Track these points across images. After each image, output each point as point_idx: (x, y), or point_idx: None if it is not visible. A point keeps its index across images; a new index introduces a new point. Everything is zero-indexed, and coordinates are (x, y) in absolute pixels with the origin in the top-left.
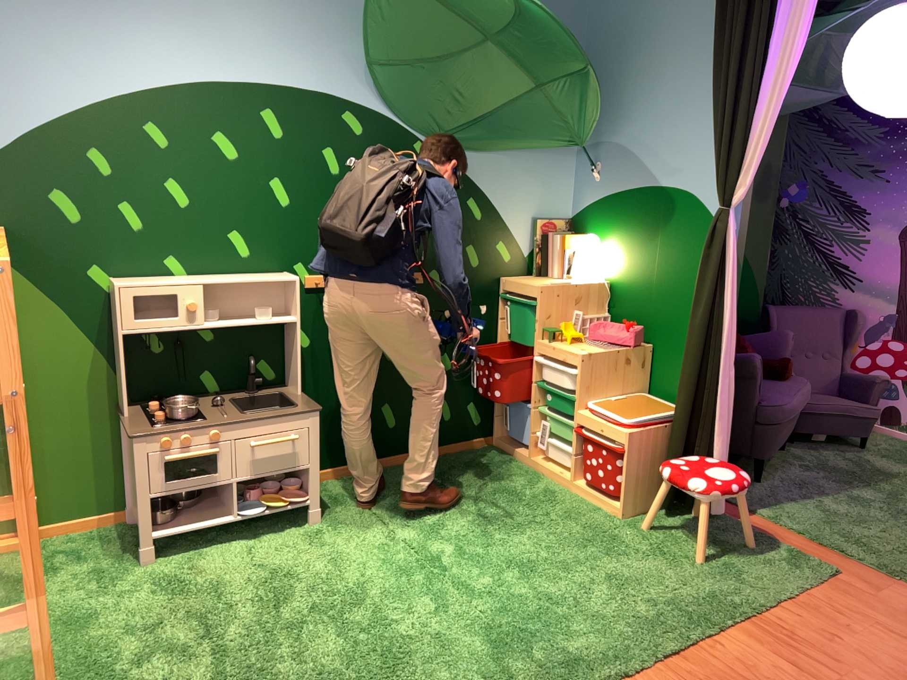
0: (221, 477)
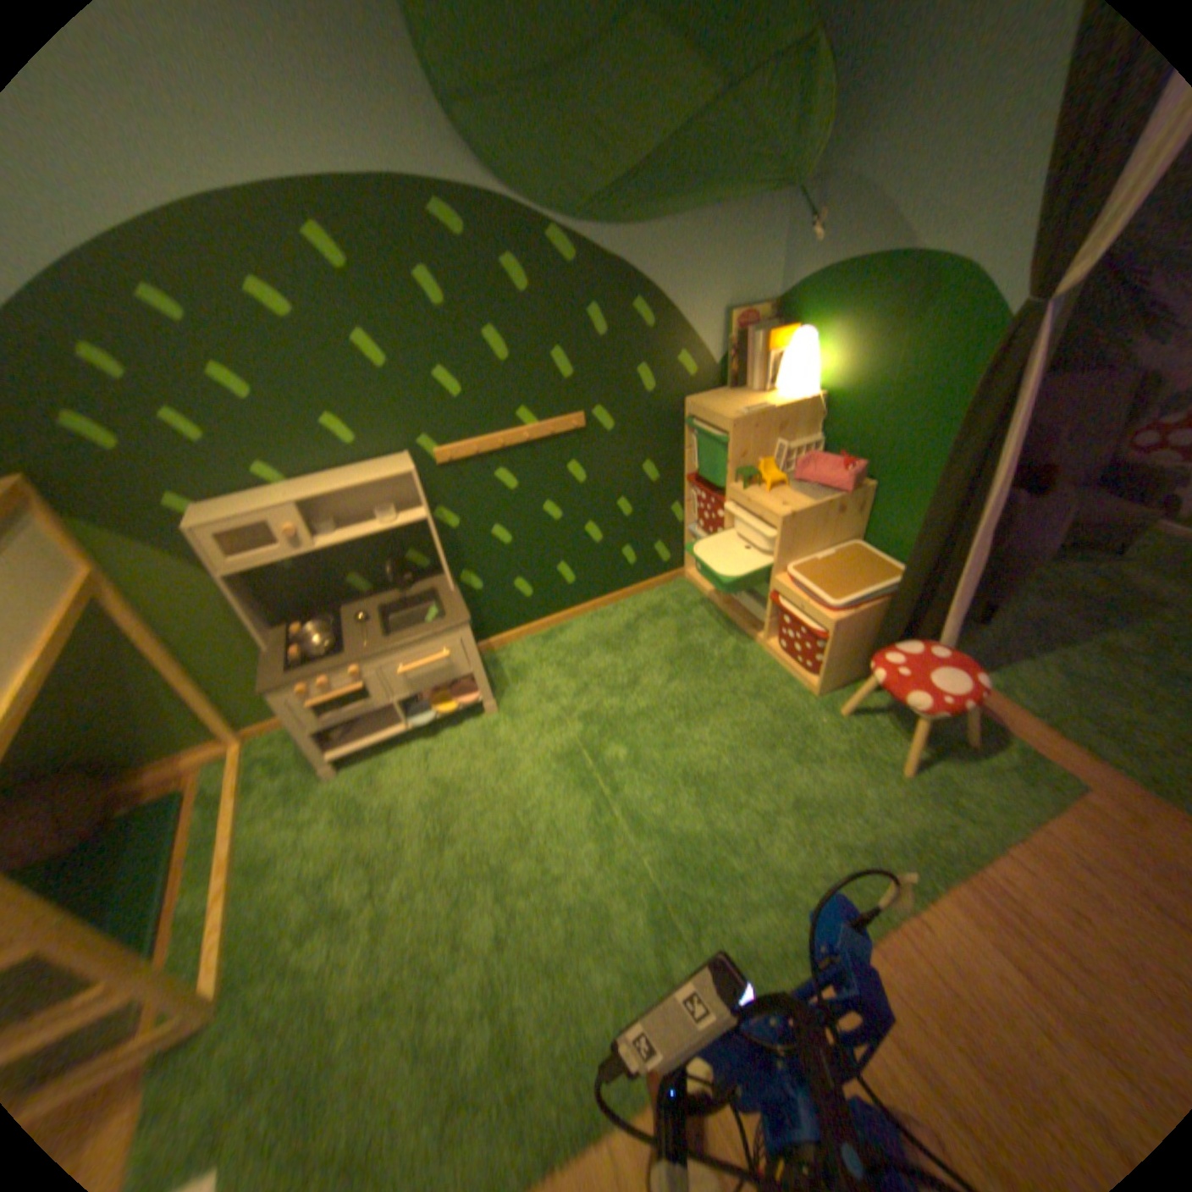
0: (374, 704)
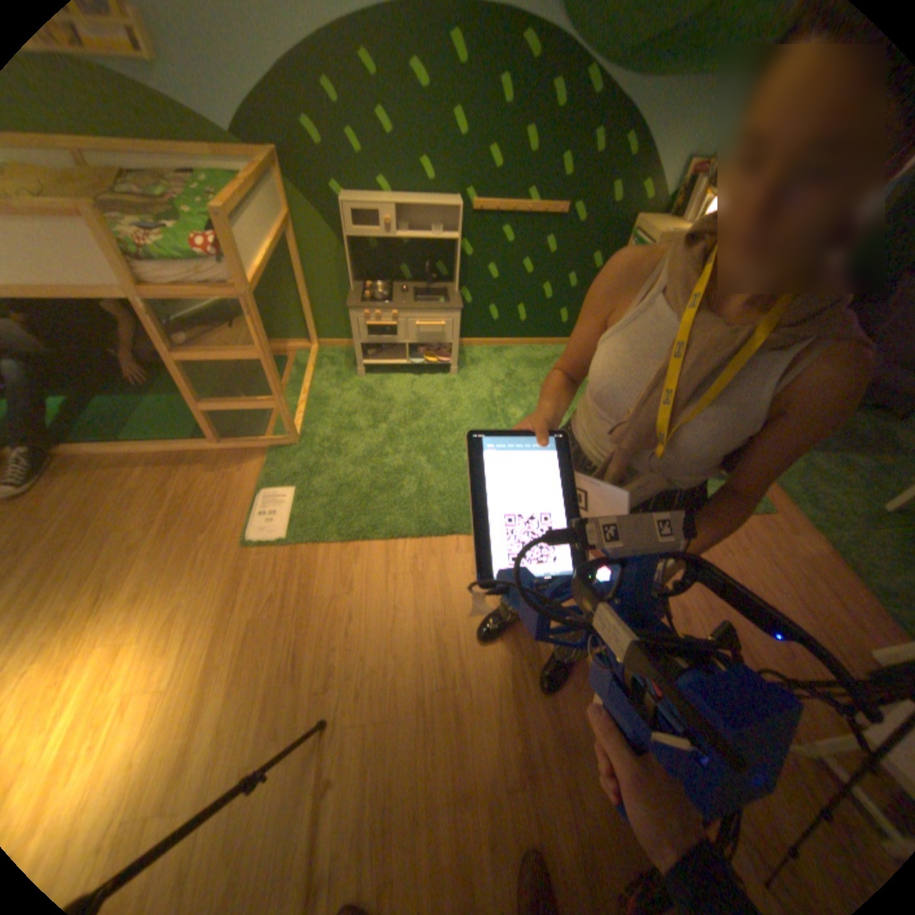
0: (396, 341)
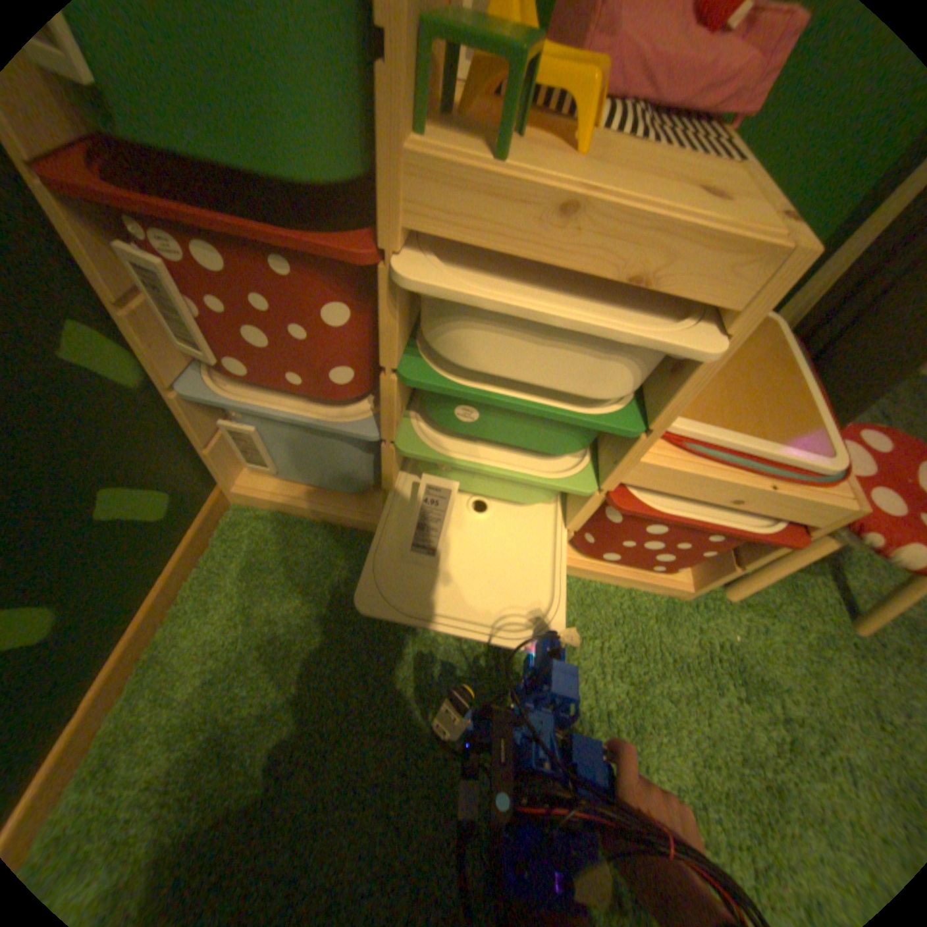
0: None
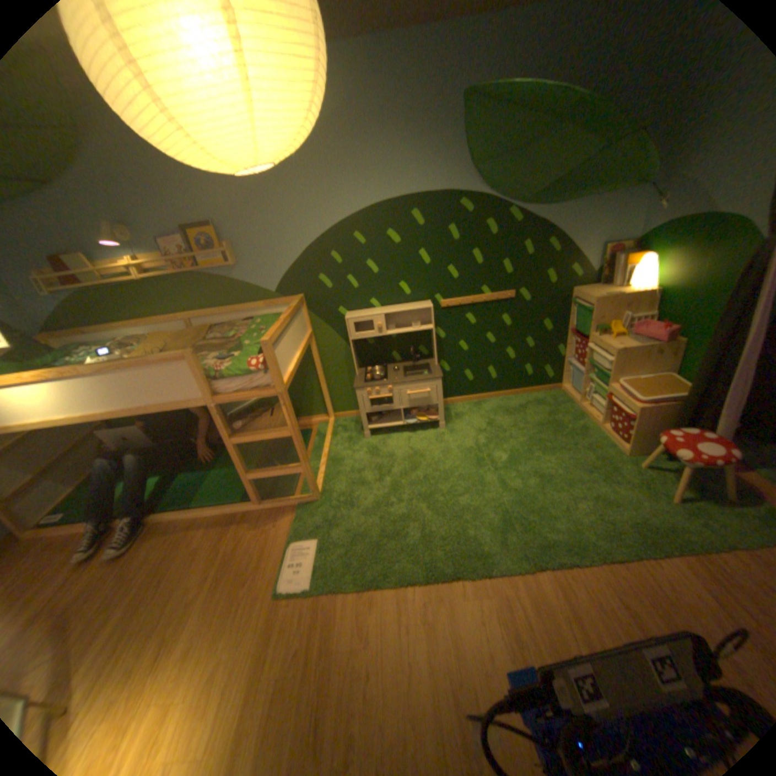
0: (392, 408)
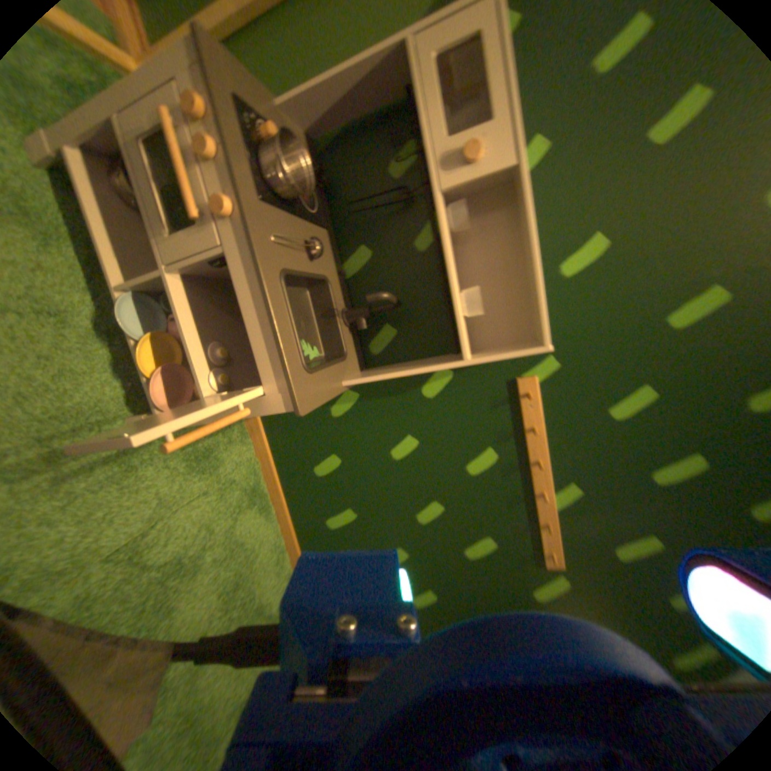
0: (162, 242)
